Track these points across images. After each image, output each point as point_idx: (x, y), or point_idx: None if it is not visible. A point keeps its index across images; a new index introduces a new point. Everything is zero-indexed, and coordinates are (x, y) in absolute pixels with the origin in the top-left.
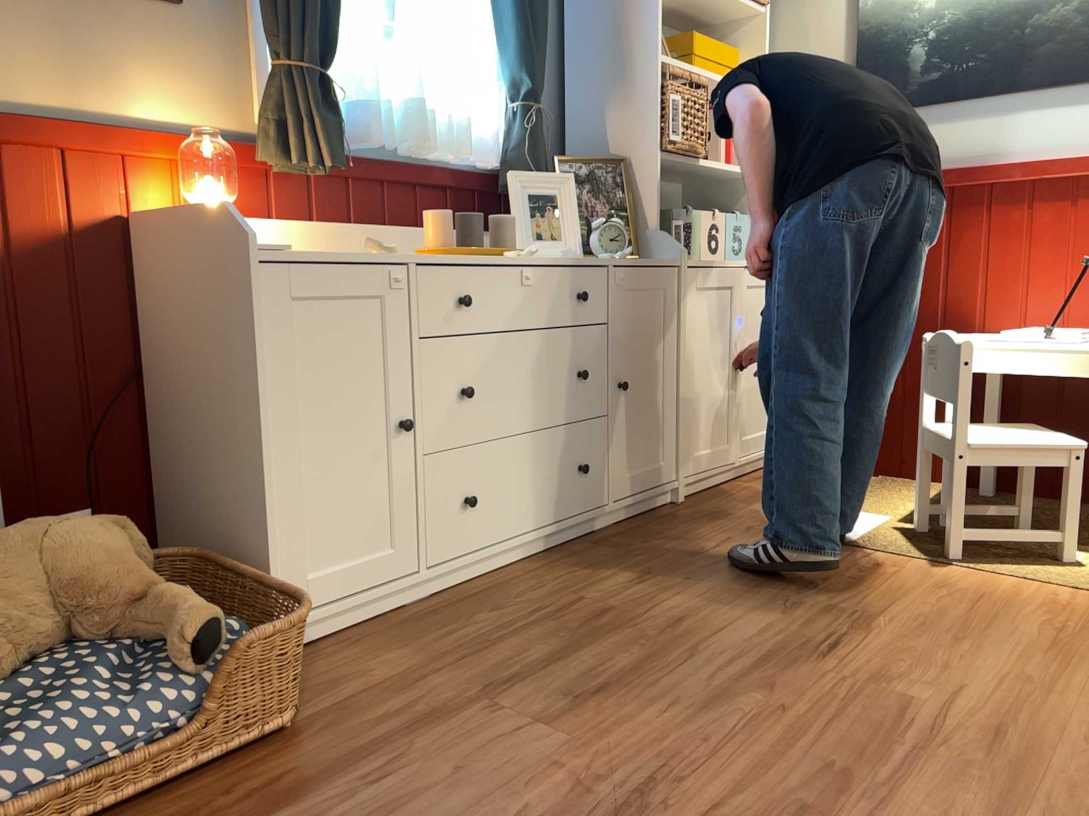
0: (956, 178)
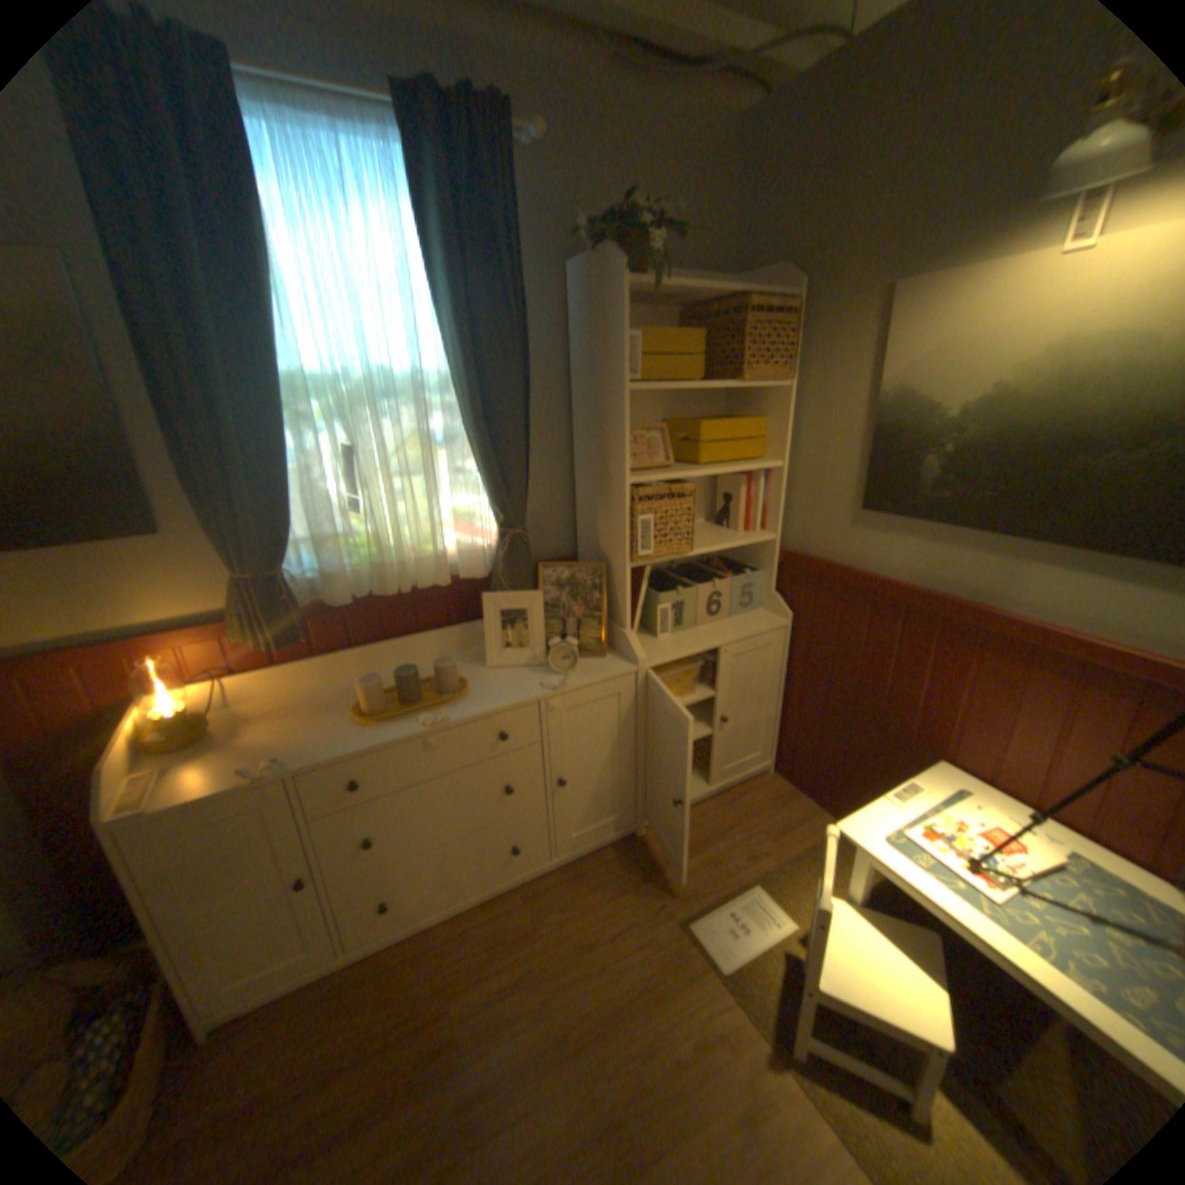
0: (953, 609)
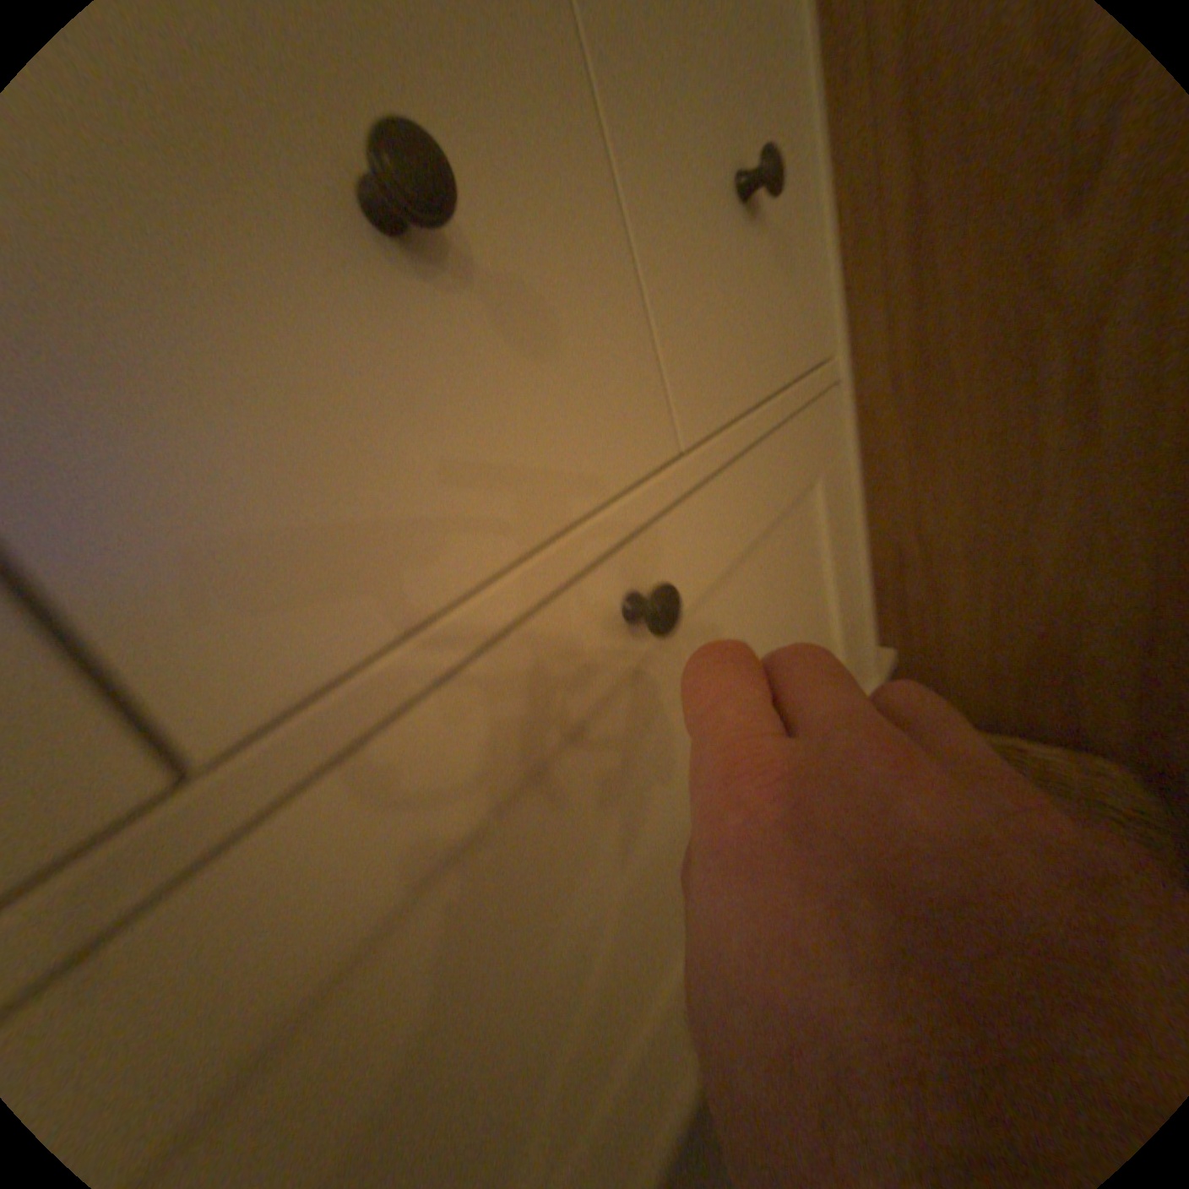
0: None
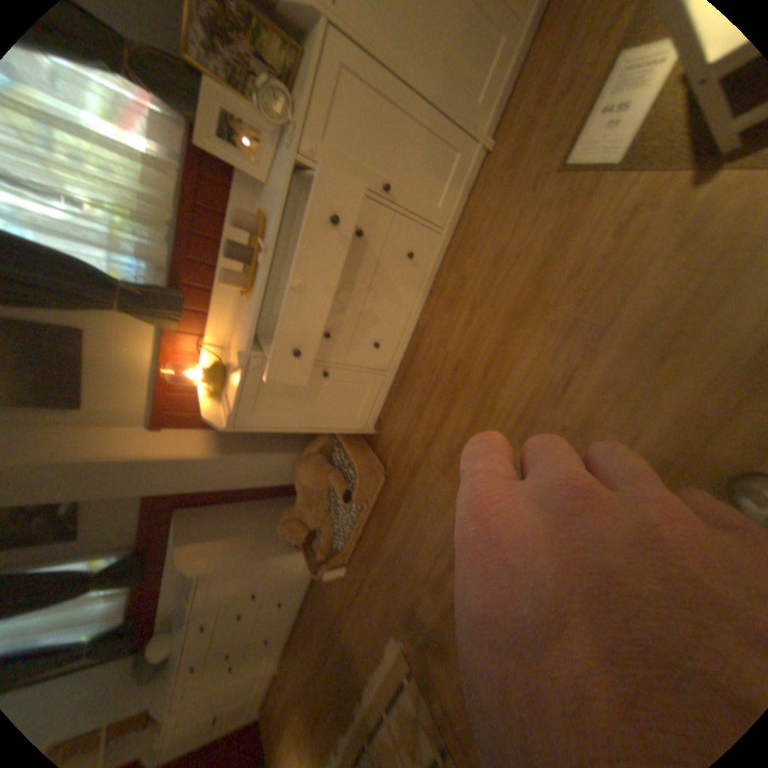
0: None
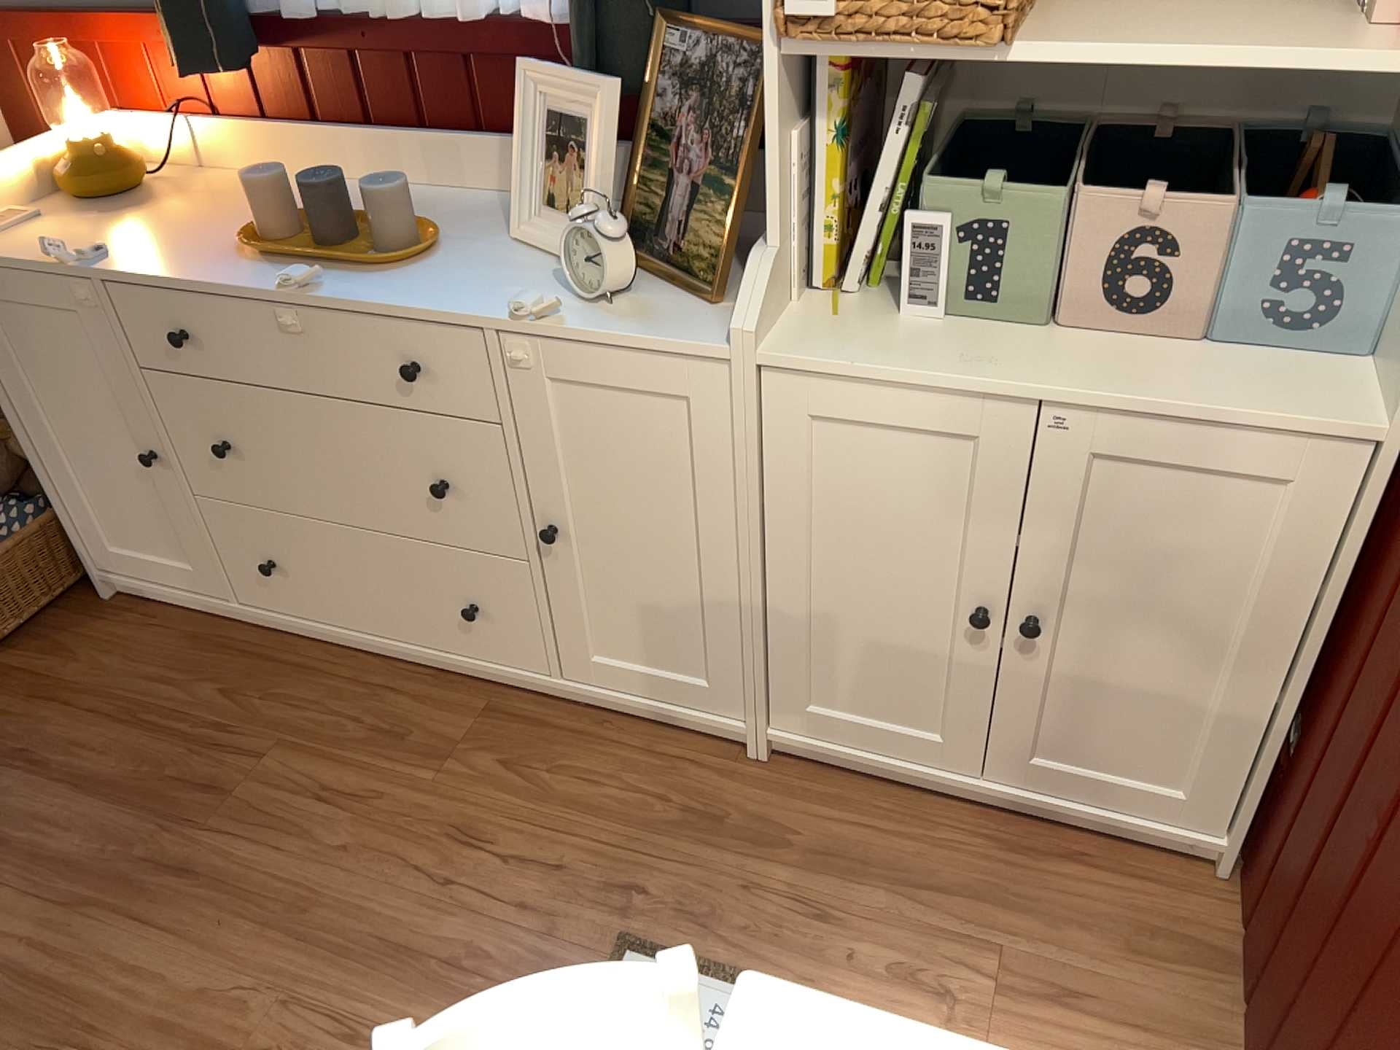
0: None
